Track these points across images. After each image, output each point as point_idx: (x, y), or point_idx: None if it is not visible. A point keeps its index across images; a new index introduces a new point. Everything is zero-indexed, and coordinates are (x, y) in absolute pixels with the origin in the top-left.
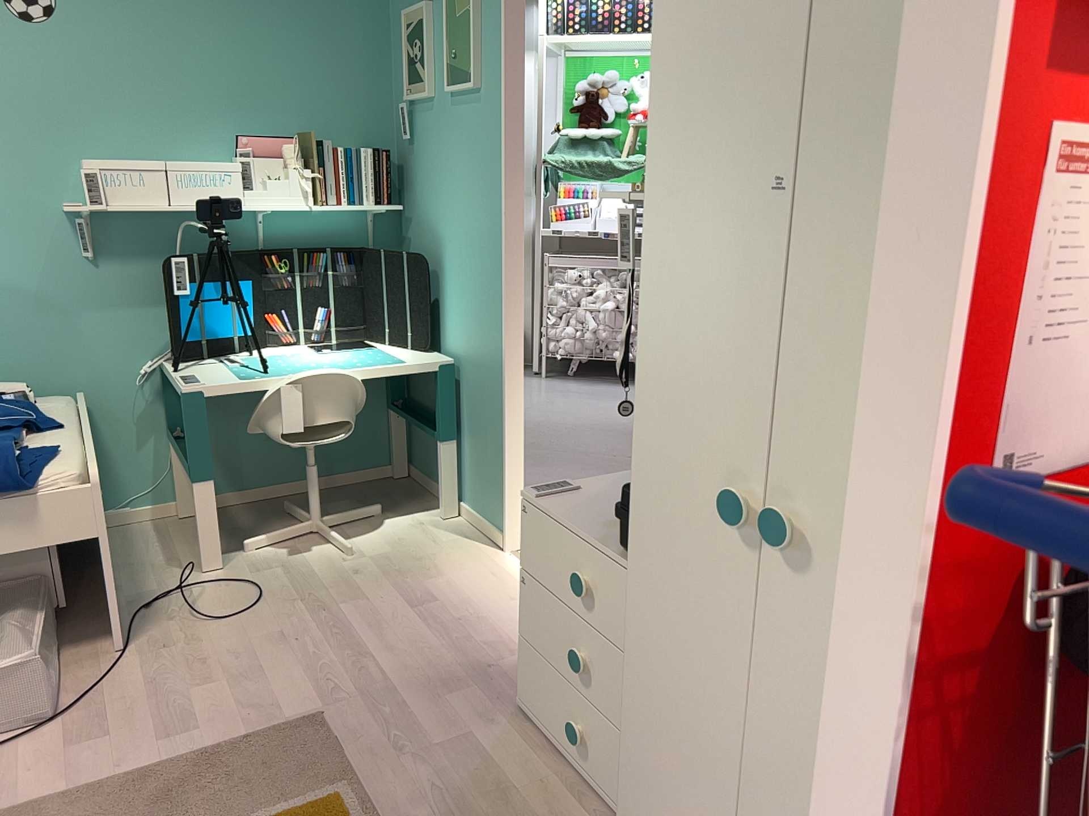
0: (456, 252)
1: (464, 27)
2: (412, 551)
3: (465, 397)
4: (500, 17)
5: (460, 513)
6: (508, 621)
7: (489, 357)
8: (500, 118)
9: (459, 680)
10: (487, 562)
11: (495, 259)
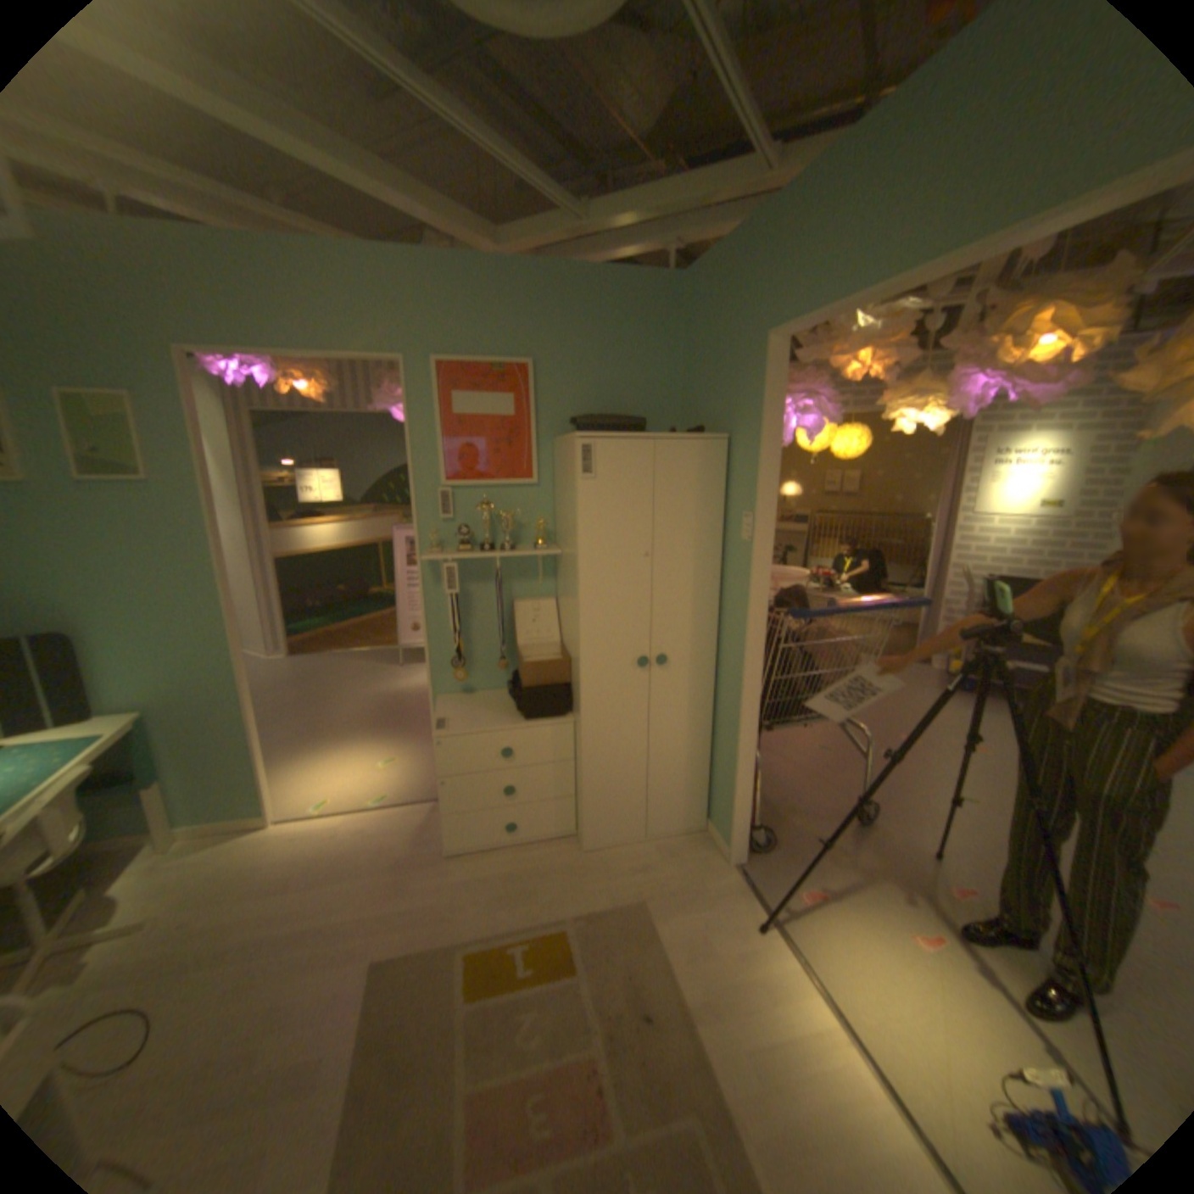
0: (118, 622)
1: (111, 428)
2: (194, 883)
3: (160, 741)
4: (181, 429)
5: (173, 840)
6: (354, 846)
7: (206, 694)
8: (196, 508)
9: (396, 882)
10: (269, 841)
11: (205, 616)
